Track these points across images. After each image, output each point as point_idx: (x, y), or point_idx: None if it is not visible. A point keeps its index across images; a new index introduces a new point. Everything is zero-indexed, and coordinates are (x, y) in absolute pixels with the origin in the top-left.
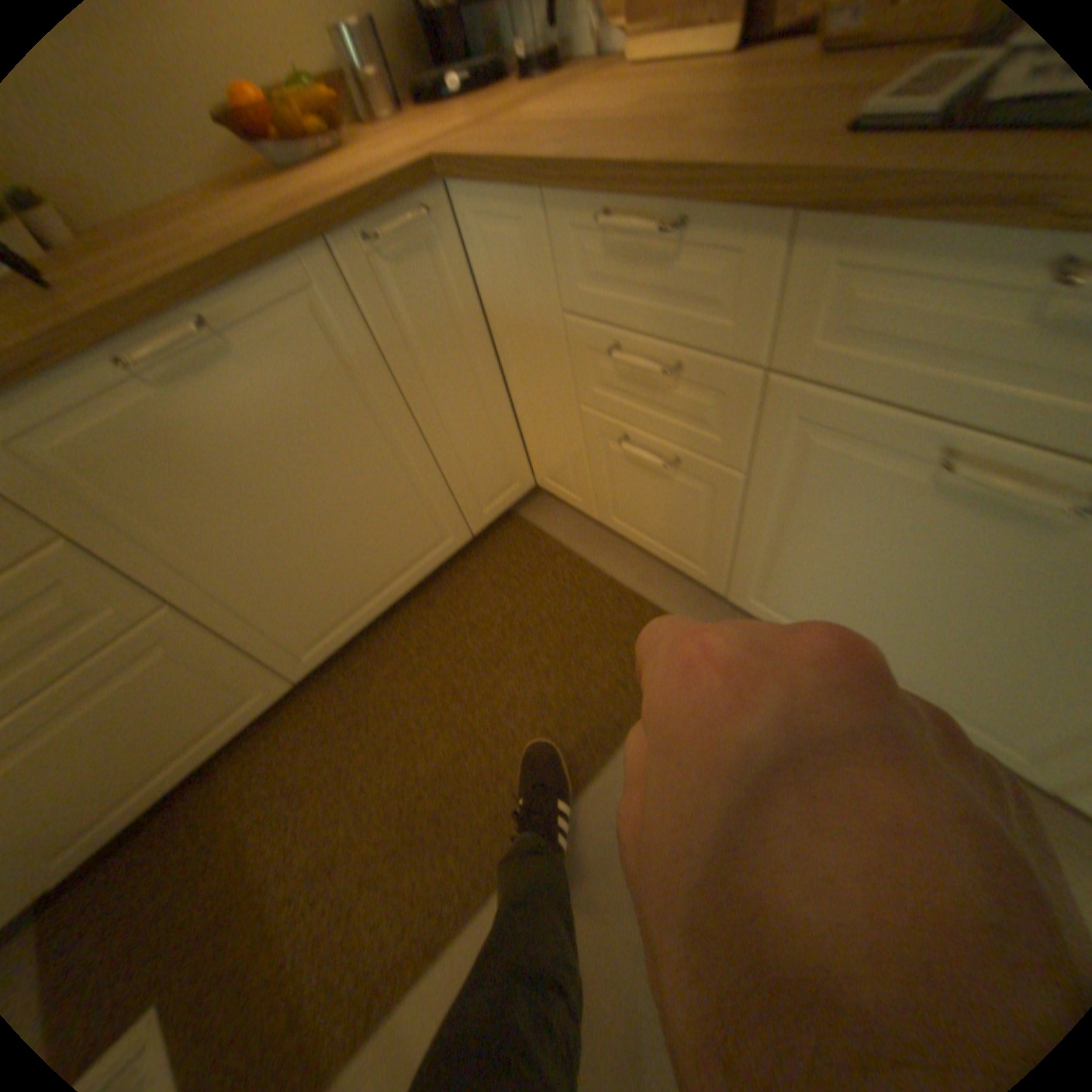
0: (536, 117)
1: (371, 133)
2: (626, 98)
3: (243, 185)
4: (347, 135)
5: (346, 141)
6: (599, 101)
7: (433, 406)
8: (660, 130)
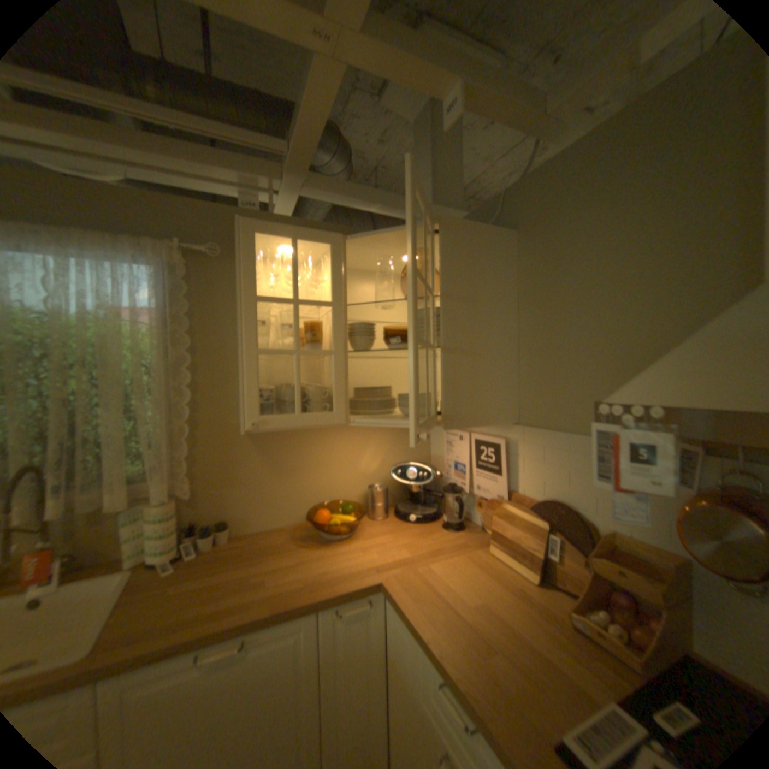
0: (437, 581)
1: (369, 529)
2: (479, 595)
3: (304, 541)
4: (360, 523)
5: (357, 529)
6: (467, 588)
7: (335, 710)
8: (481, 654)
